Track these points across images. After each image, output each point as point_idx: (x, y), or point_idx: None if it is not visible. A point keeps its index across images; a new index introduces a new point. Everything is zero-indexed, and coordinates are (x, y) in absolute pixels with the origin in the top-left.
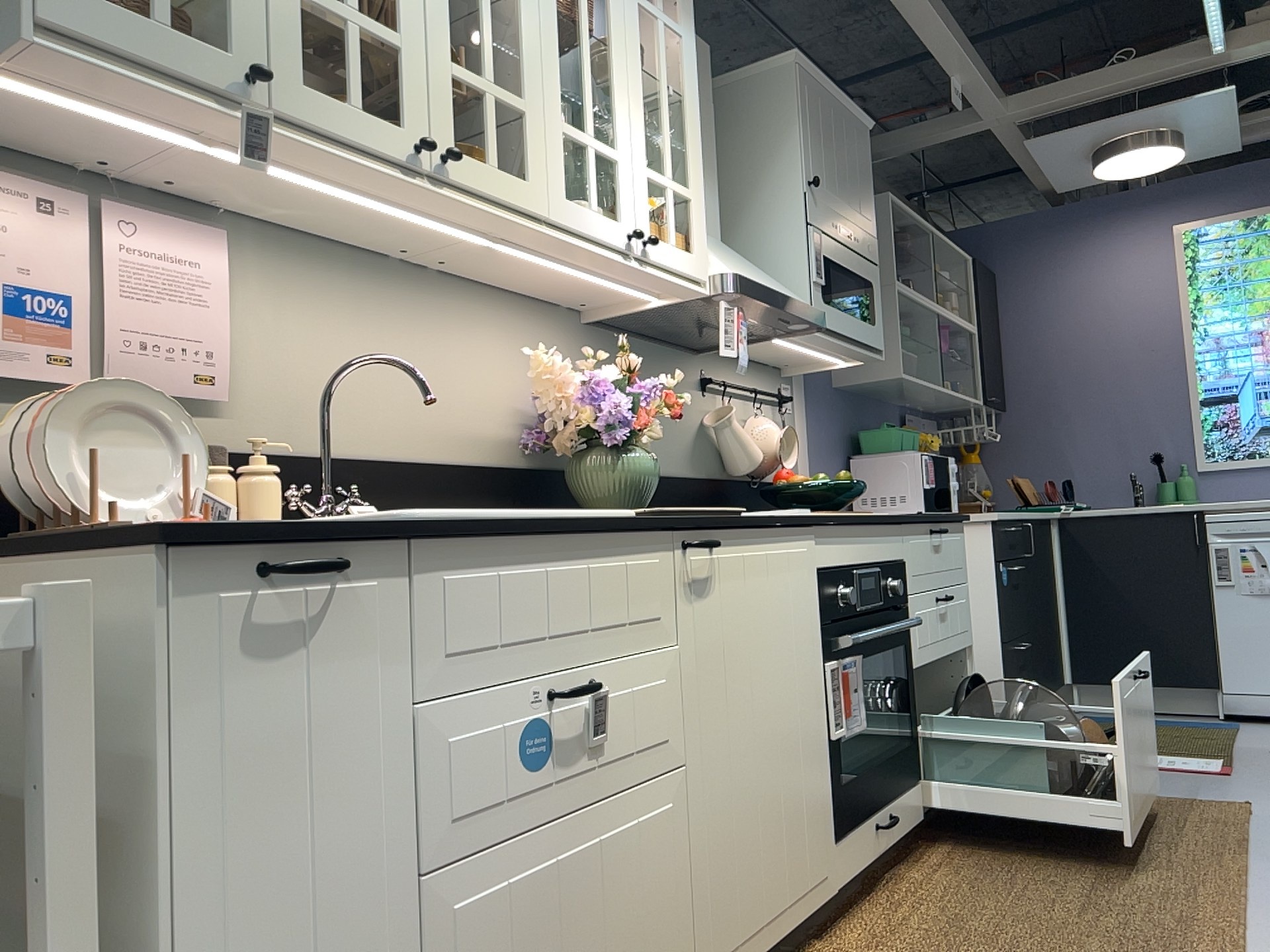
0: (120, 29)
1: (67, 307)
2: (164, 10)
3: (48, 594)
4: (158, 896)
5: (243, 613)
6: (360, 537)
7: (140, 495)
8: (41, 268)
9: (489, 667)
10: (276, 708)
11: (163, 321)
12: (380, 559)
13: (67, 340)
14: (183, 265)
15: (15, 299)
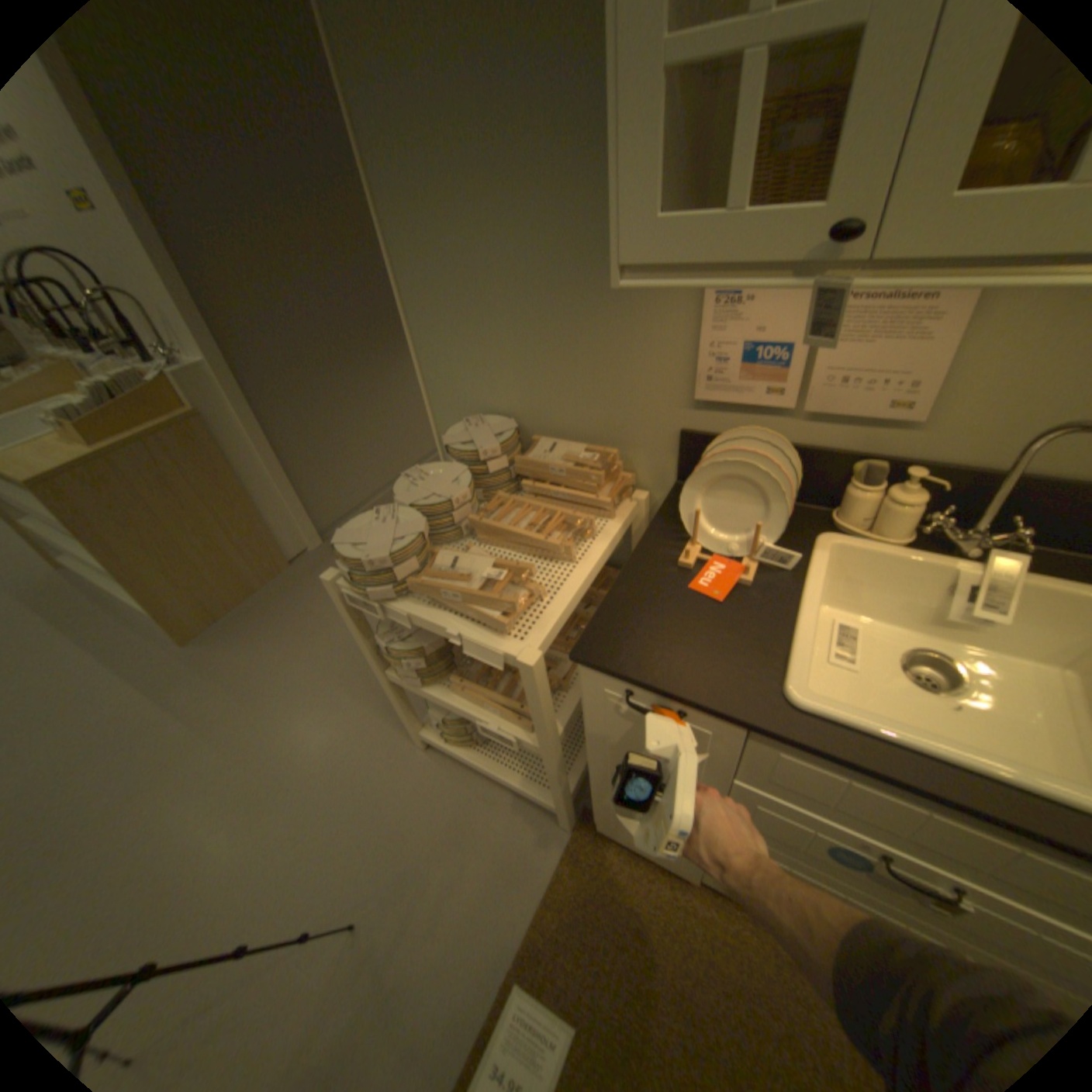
0: (690, 238)
1: (788, 351)
2: (743, 183)
3: (523, 665)
4: (589, 744)
5: (624, 698)
6: (702, 711)
7: (747, 524)
8: (773, 323)
9: (822, 811)
10: (641, 734)
11: (871, 355)
12: (725, 722)
13: (783, 375)
14: (915, 296)
15: (750, 350)
